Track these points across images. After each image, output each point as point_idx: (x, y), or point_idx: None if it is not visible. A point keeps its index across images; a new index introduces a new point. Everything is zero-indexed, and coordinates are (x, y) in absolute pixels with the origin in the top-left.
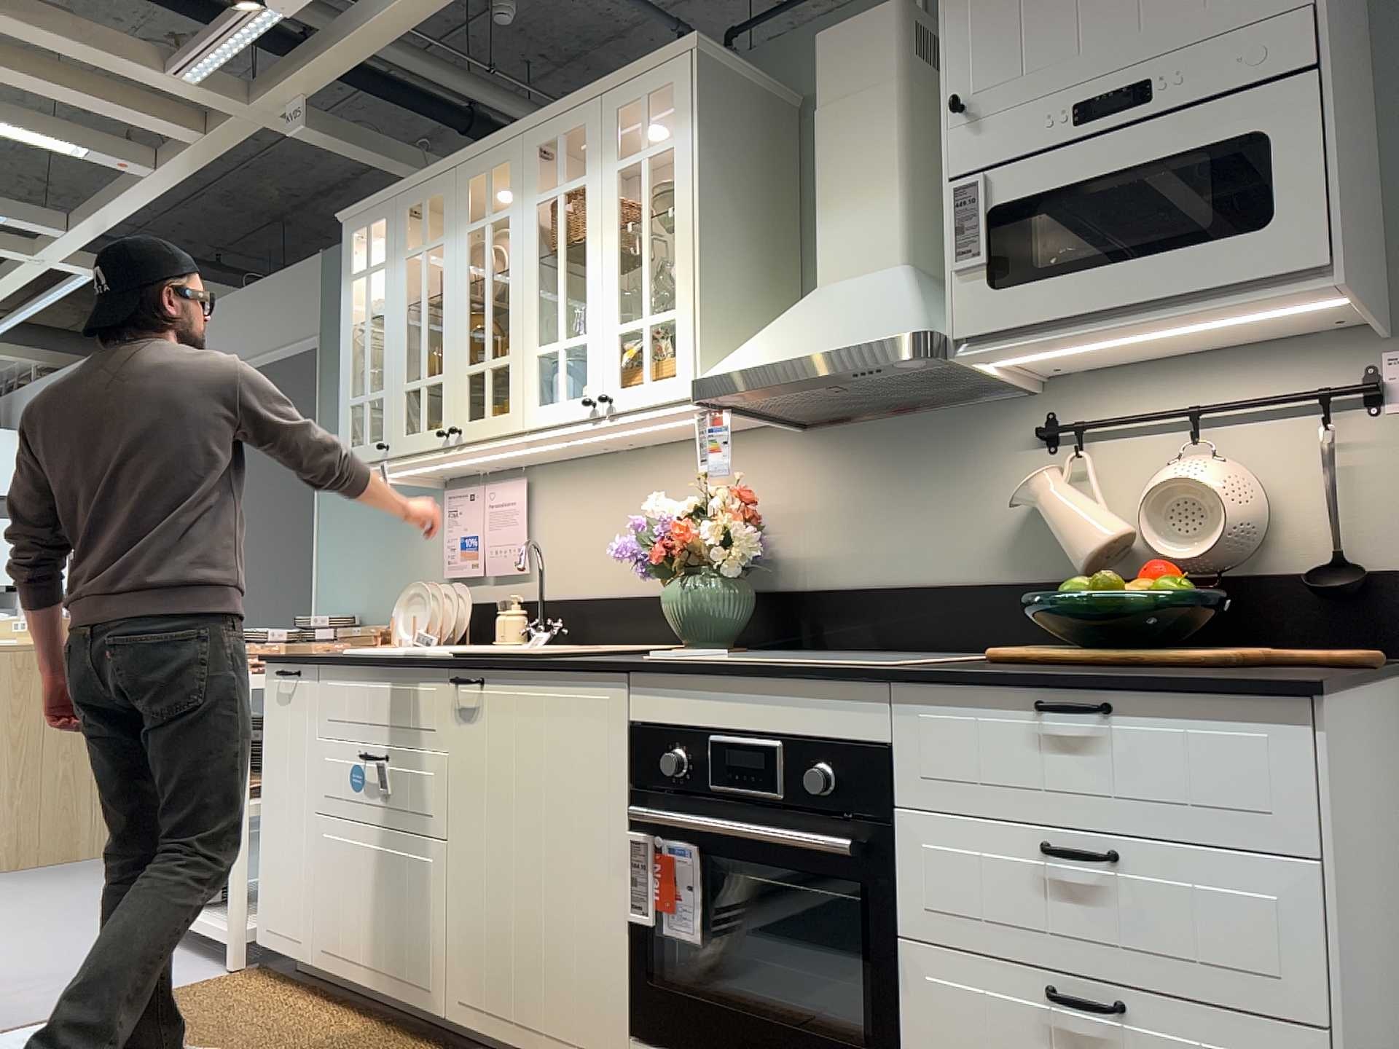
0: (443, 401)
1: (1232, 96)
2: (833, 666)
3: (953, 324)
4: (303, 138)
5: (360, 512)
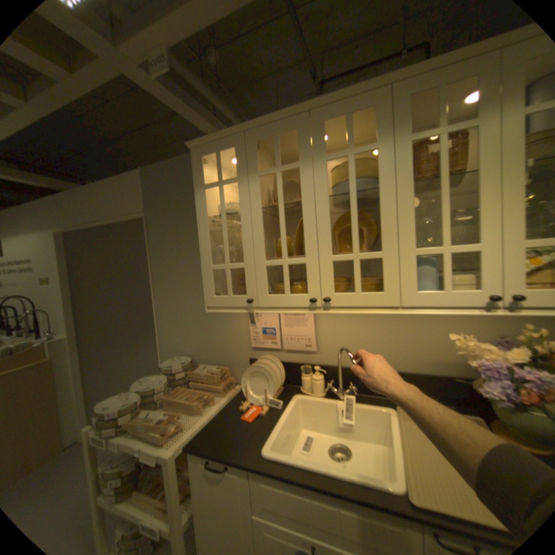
0: (307, 277)
1: None
2: None
3: None
4: (148, 85)
5: (184, 306)
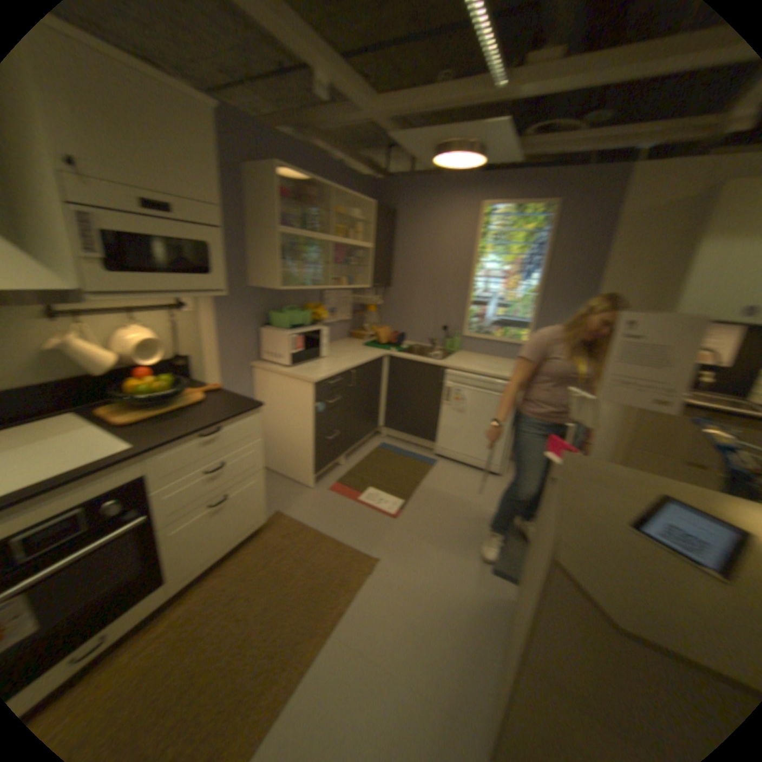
0: None
1: (199, 222)
2: (97, 459)
3: (81, 280)
4: None
5: None
